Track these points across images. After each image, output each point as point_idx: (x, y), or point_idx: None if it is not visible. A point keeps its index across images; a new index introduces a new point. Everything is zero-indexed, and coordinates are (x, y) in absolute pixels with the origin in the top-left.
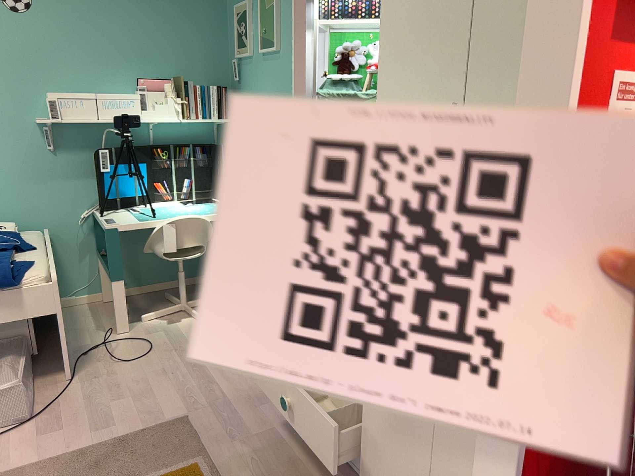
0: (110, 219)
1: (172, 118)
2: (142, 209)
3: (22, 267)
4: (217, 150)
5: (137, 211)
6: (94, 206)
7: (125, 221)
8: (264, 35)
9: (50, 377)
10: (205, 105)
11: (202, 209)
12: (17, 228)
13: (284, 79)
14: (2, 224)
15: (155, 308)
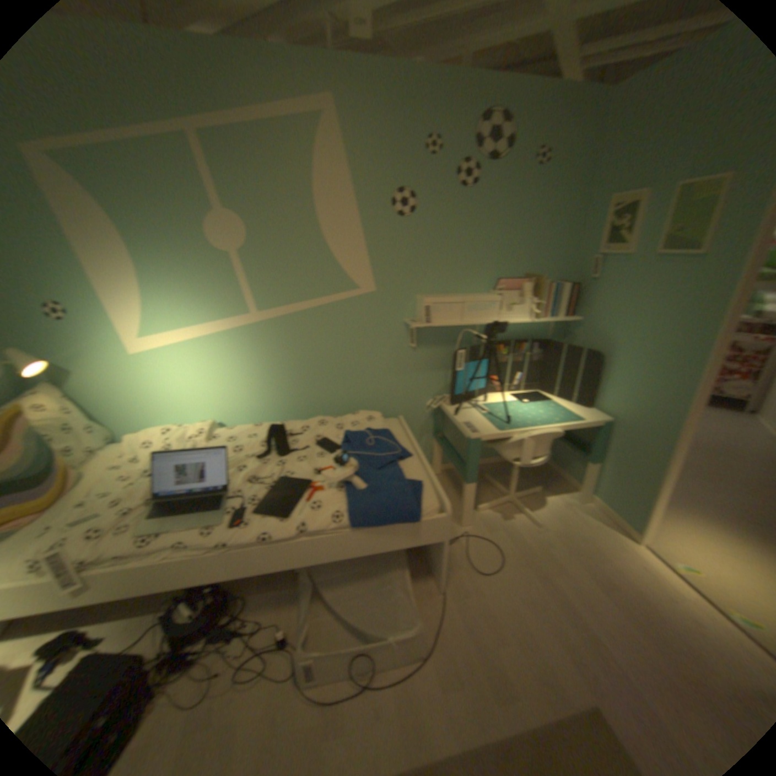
0: (465, 422)
1: (524, 318)
2: (482, 404)
3: (414, 492)
4: (556, 347)
5: (481, 408)
6: (435, 395)
7: (482, 427)
8: (676, 232)
9: (422, 583)
10: (555, 302)
11: (544, 411)
12: (386, 424)
13: (705, 289)
14: (370, 414)
15: (481, 492)
